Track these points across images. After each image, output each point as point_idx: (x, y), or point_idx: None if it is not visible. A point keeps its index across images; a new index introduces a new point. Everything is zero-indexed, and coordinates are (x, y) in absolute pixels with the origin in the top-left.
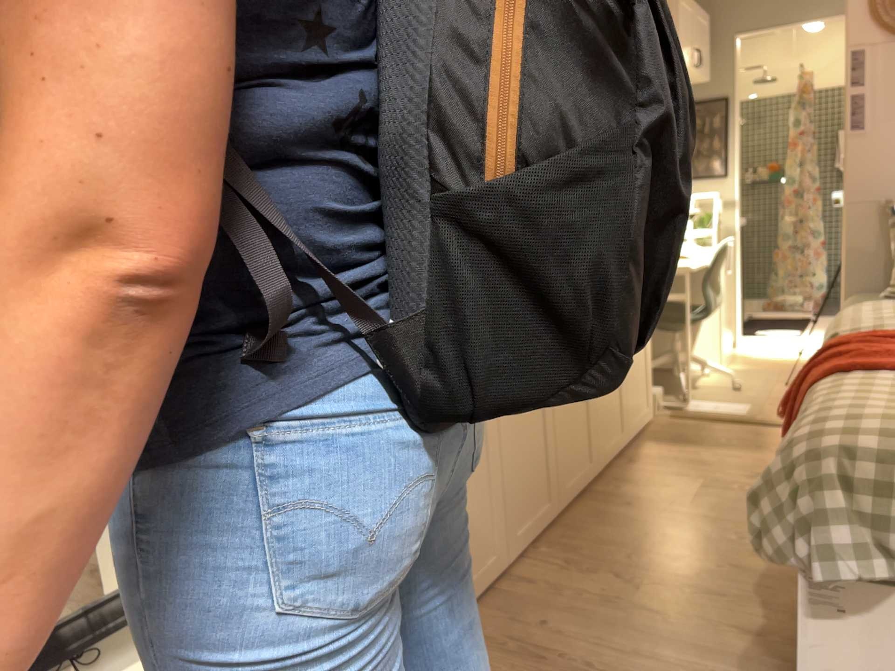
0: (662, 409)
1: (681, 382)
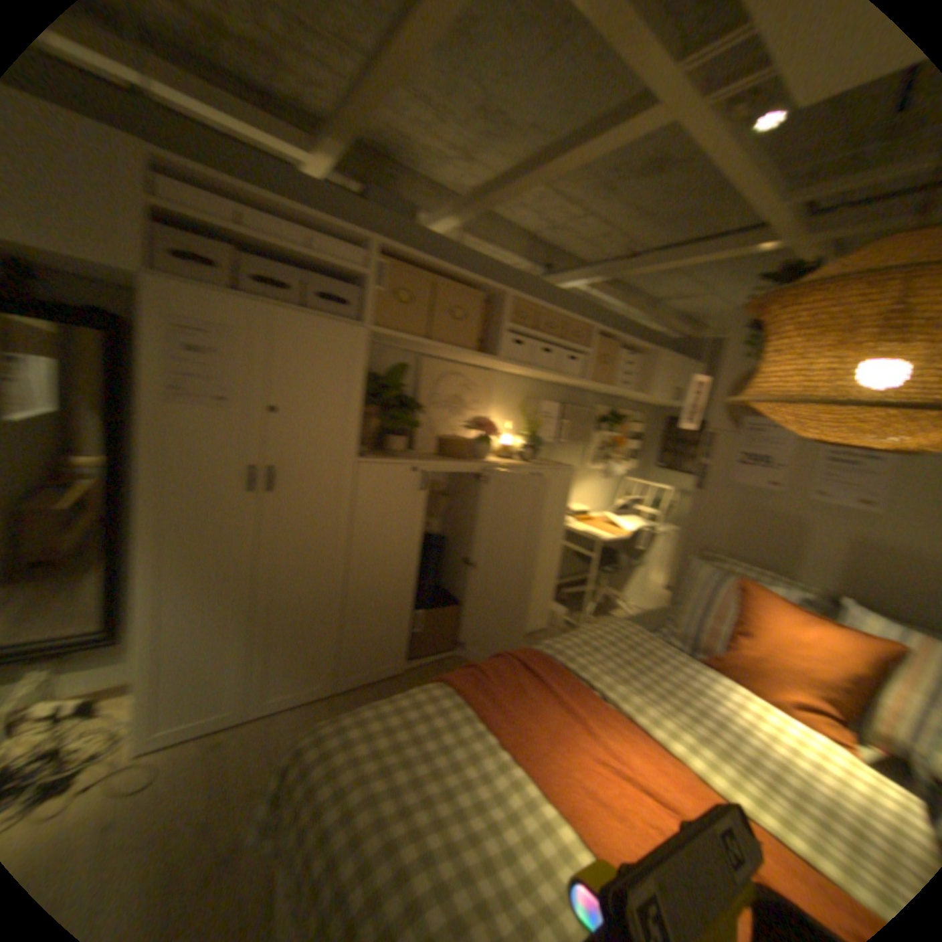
0: (562, 624)
1: (587, 611)
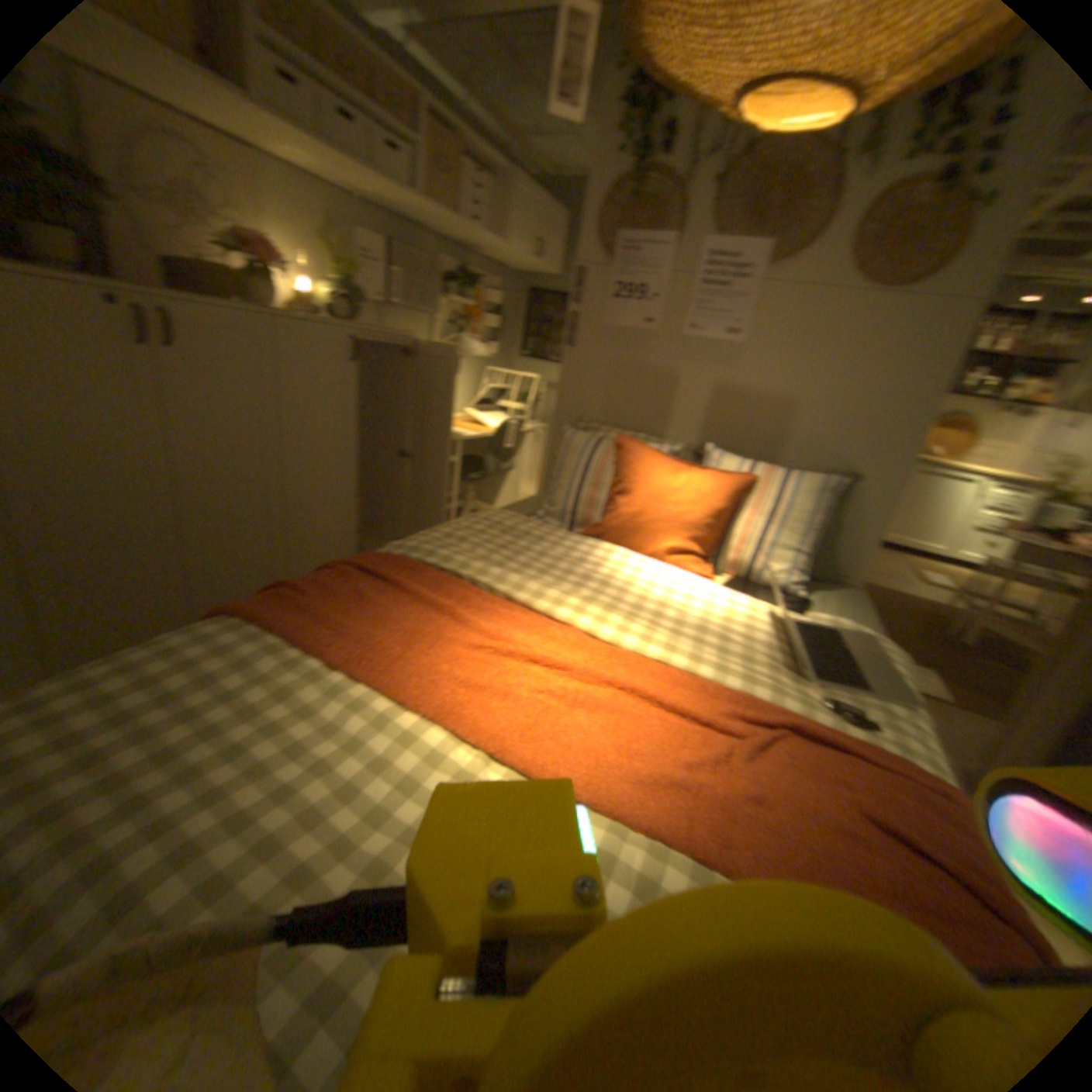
0: None
1: None
